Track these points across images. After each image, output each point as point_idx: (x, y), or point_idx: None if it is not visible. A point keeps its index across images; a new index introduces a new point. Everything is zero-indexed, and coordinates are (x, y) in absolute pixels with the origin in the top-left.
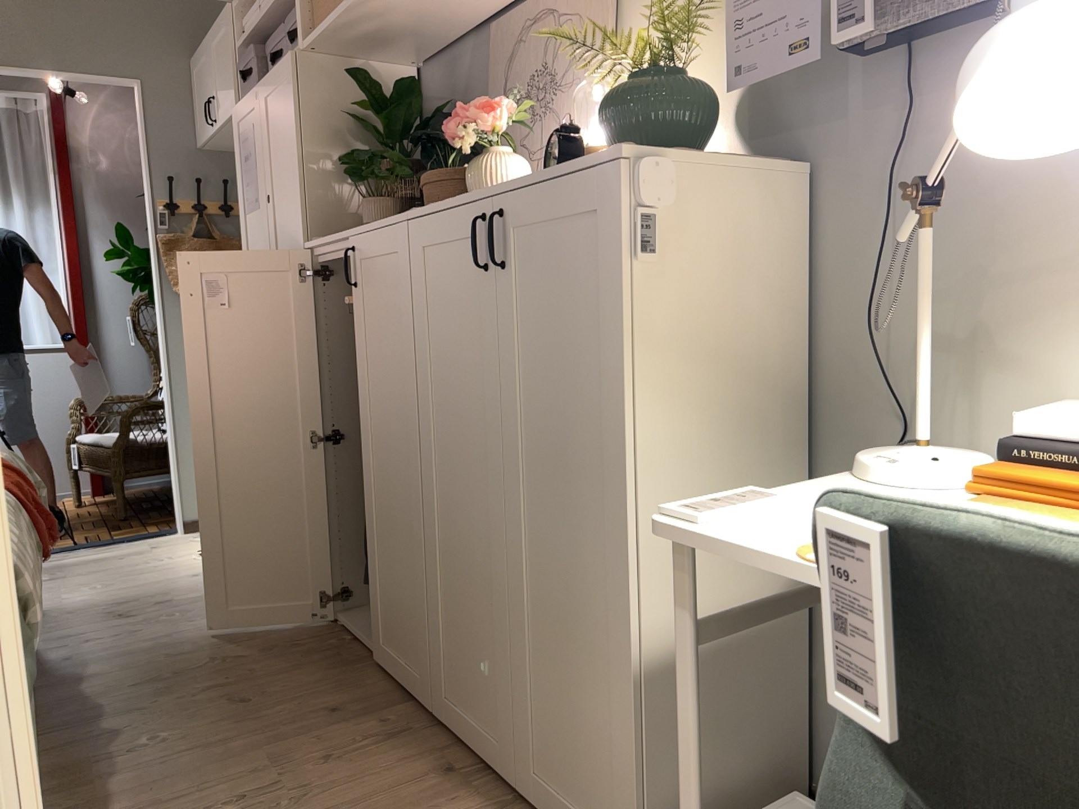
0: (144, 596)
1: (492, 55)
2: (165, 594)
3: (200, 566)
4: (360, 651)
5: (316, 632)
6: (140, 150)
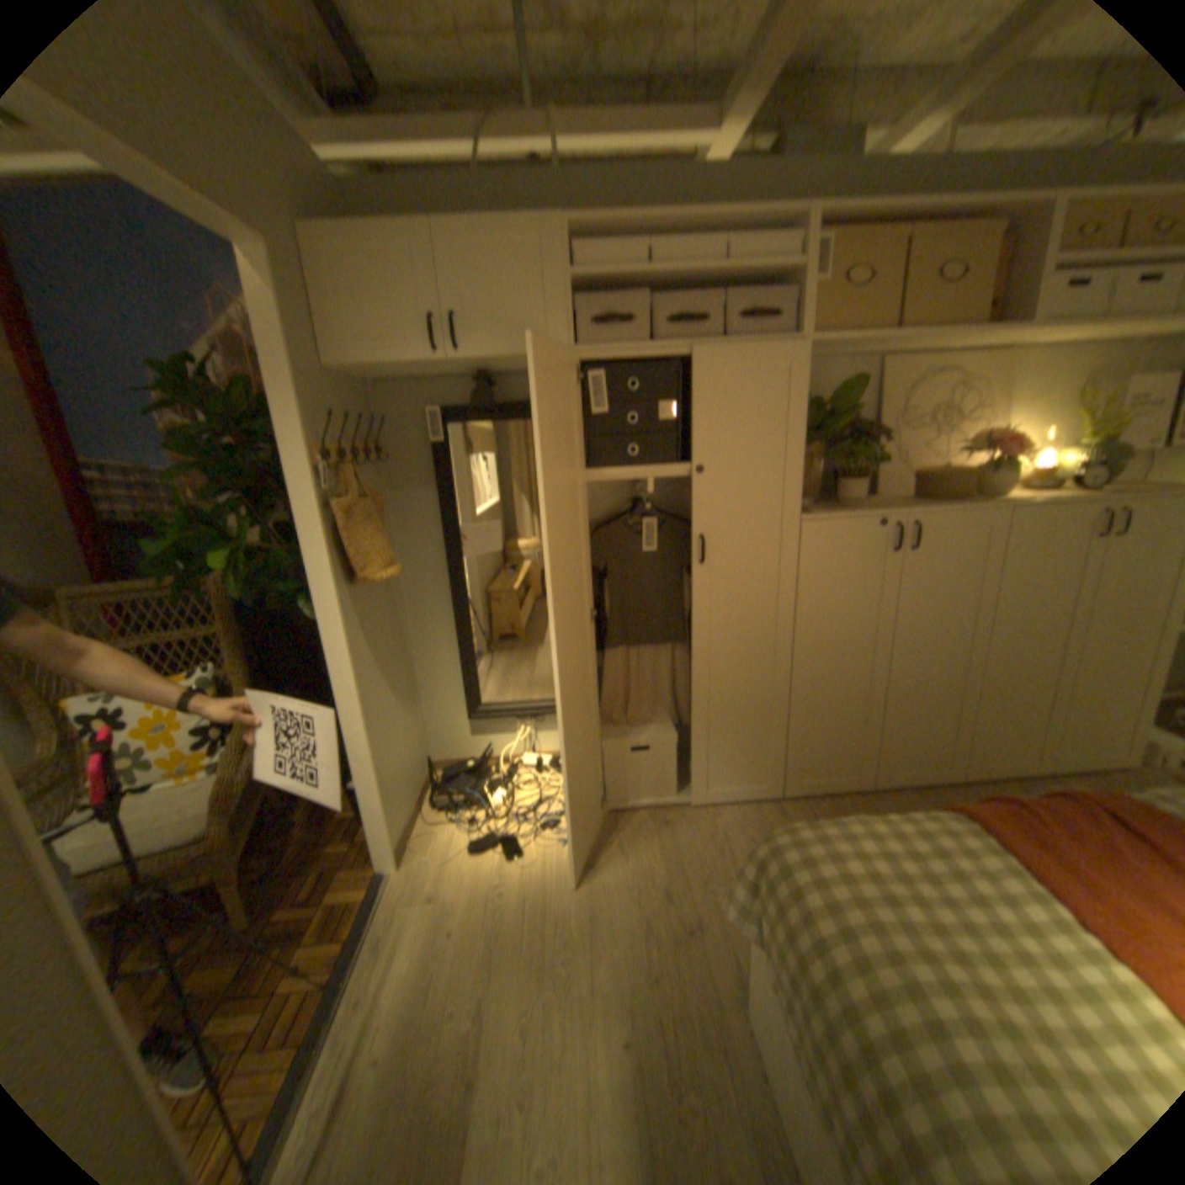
0: (638, 912)
1: (888, 380)
2: (640, 894)
3: (558, 863)
4: (846, 795)
5: (800, 809)
6: (263, 360)
